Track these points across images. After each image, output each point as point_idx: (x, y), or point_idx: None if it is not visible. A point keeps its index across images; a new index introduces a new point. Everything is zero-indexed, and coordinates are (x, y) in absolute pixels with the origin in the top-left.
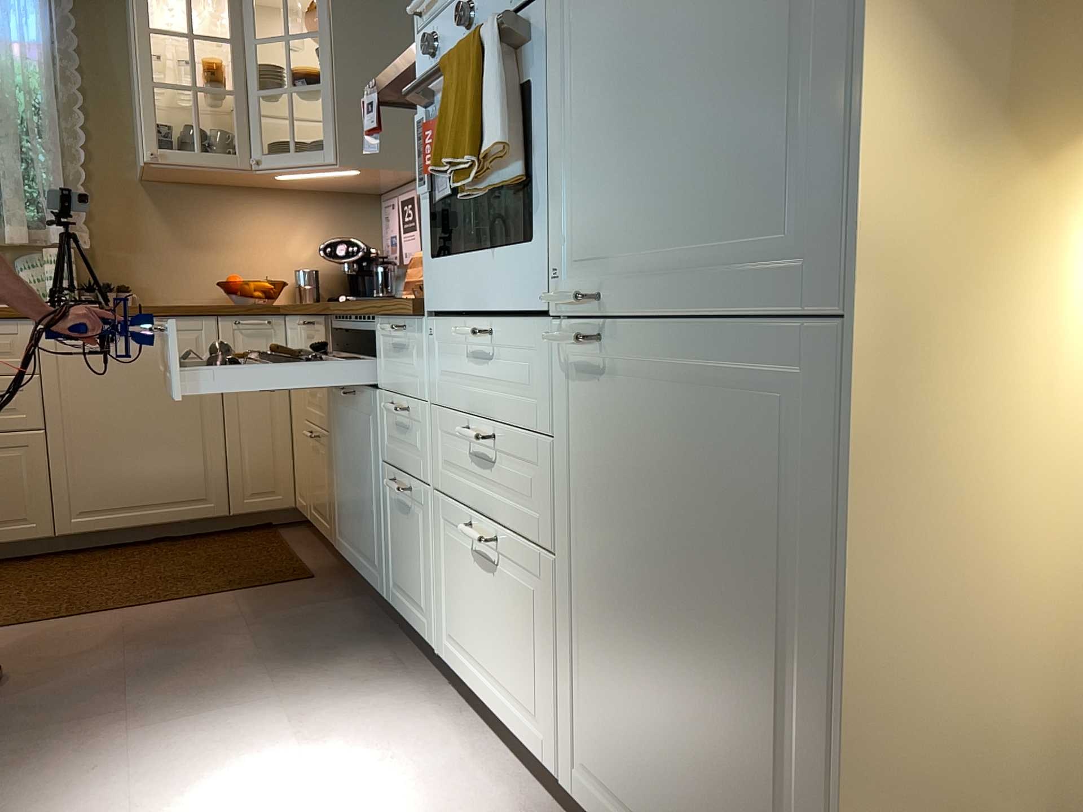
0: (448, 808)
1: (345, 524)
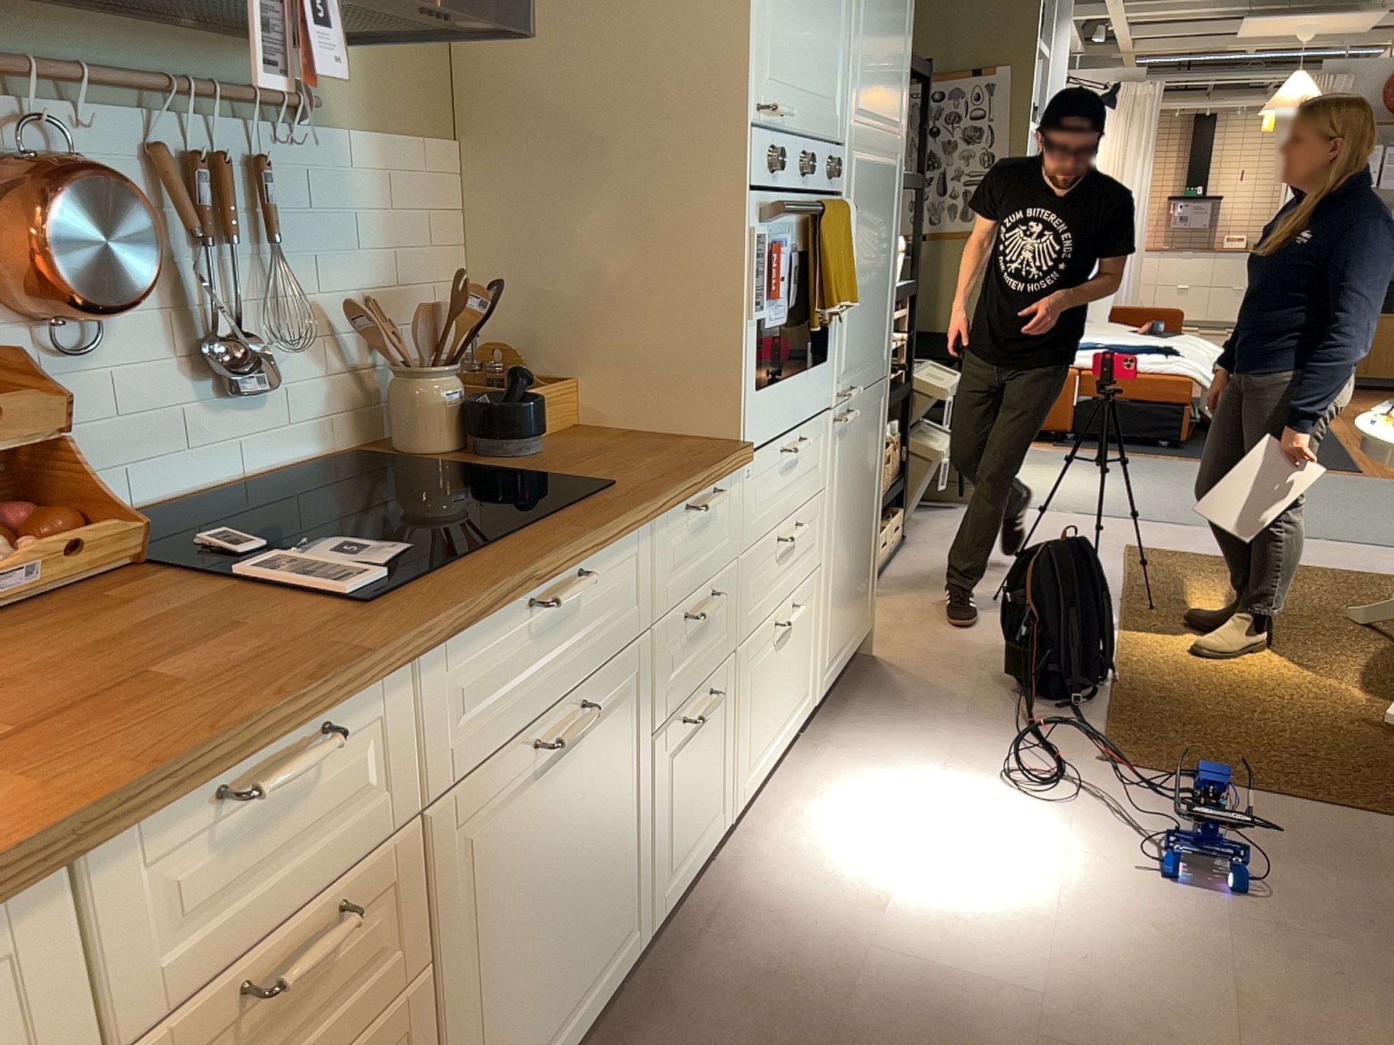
0: (841, 785)
1: (528, 1034)
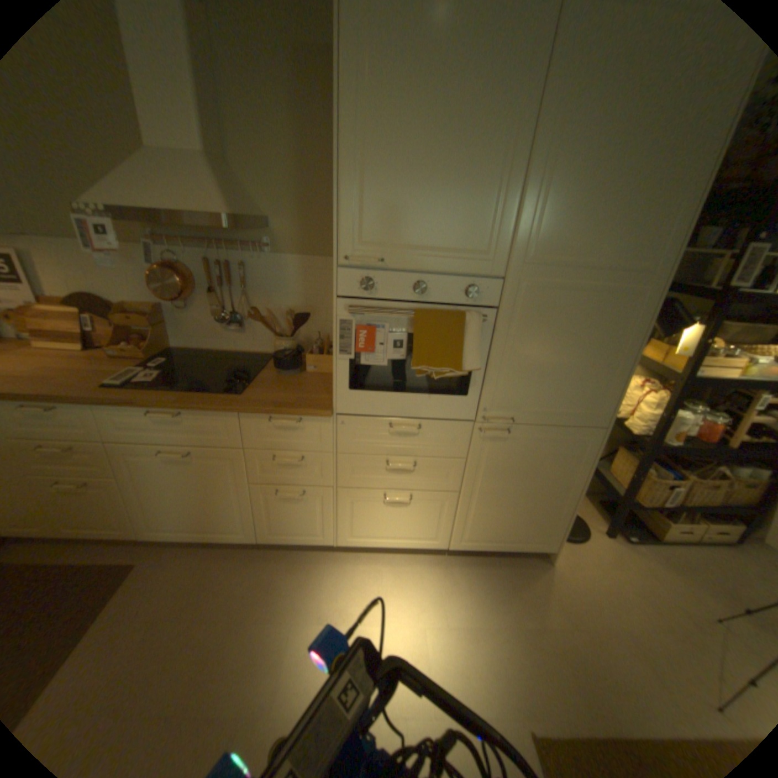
0: (410, 585)
1: (169, 524)
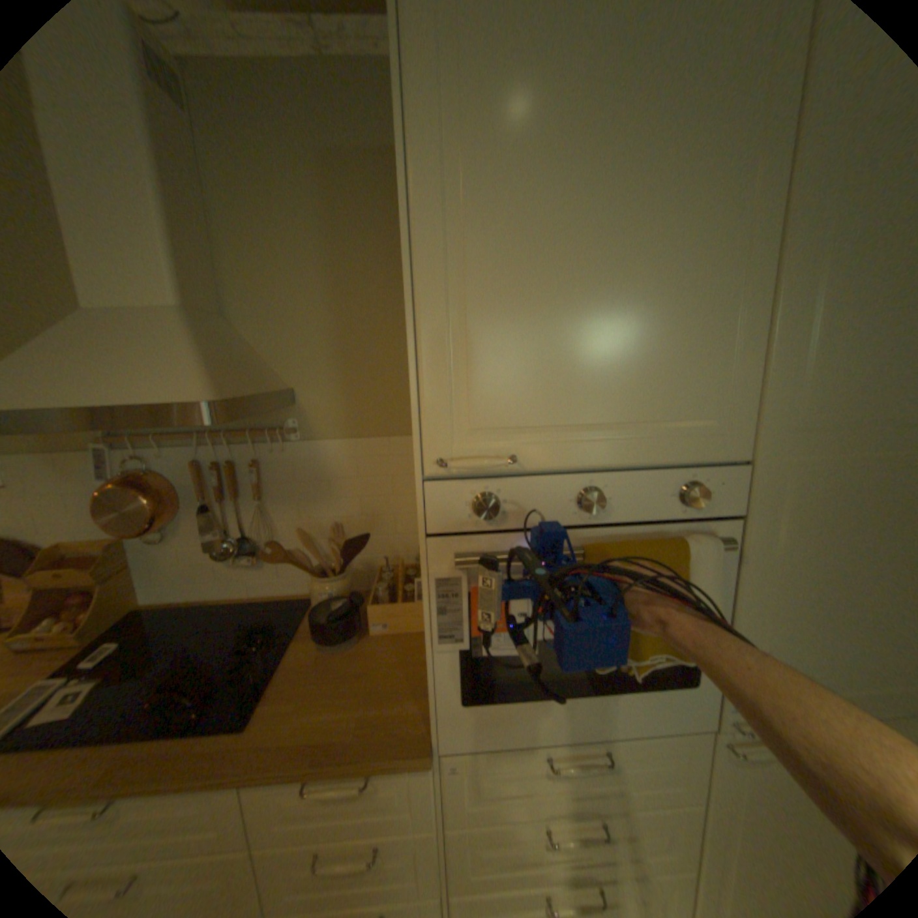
0: None
1: None
